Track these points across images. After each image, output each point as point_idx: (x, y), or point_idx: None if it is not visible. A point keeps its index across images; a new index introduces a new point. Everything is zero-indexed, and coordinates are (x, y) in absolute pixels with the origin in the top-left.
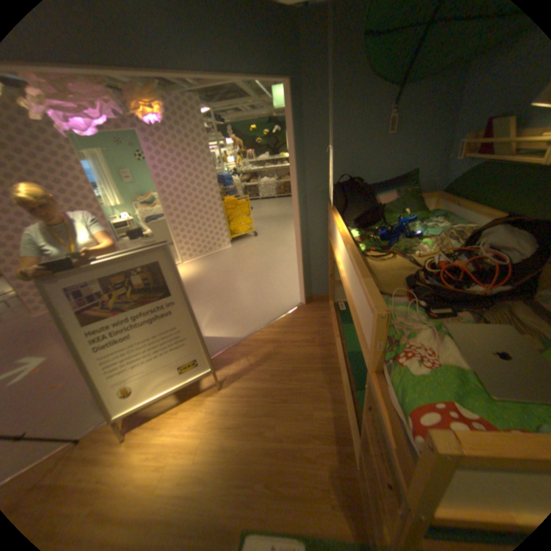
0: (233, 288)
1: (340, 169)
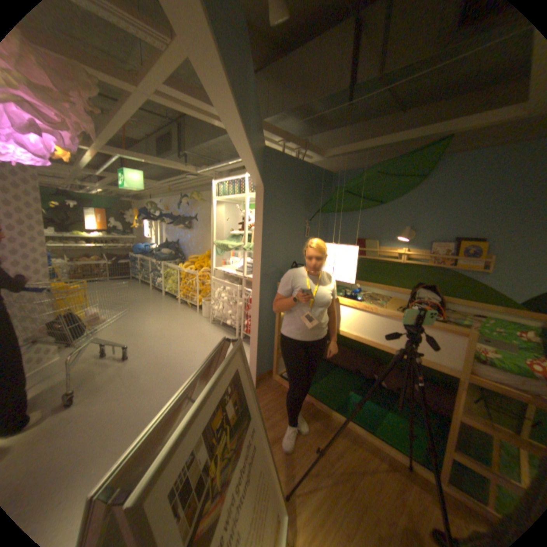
0: (141, 411)
1: (281, 257)
